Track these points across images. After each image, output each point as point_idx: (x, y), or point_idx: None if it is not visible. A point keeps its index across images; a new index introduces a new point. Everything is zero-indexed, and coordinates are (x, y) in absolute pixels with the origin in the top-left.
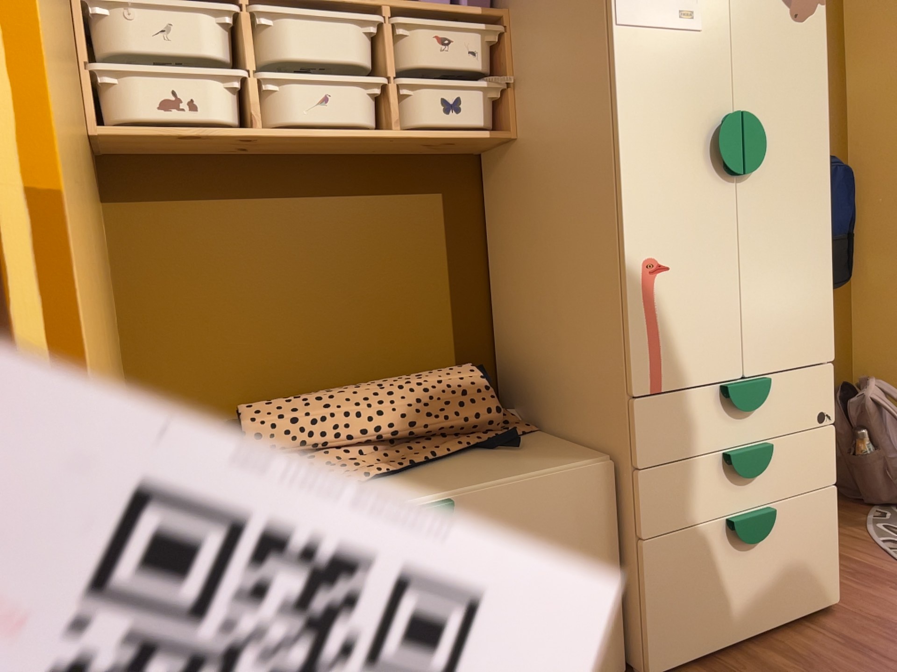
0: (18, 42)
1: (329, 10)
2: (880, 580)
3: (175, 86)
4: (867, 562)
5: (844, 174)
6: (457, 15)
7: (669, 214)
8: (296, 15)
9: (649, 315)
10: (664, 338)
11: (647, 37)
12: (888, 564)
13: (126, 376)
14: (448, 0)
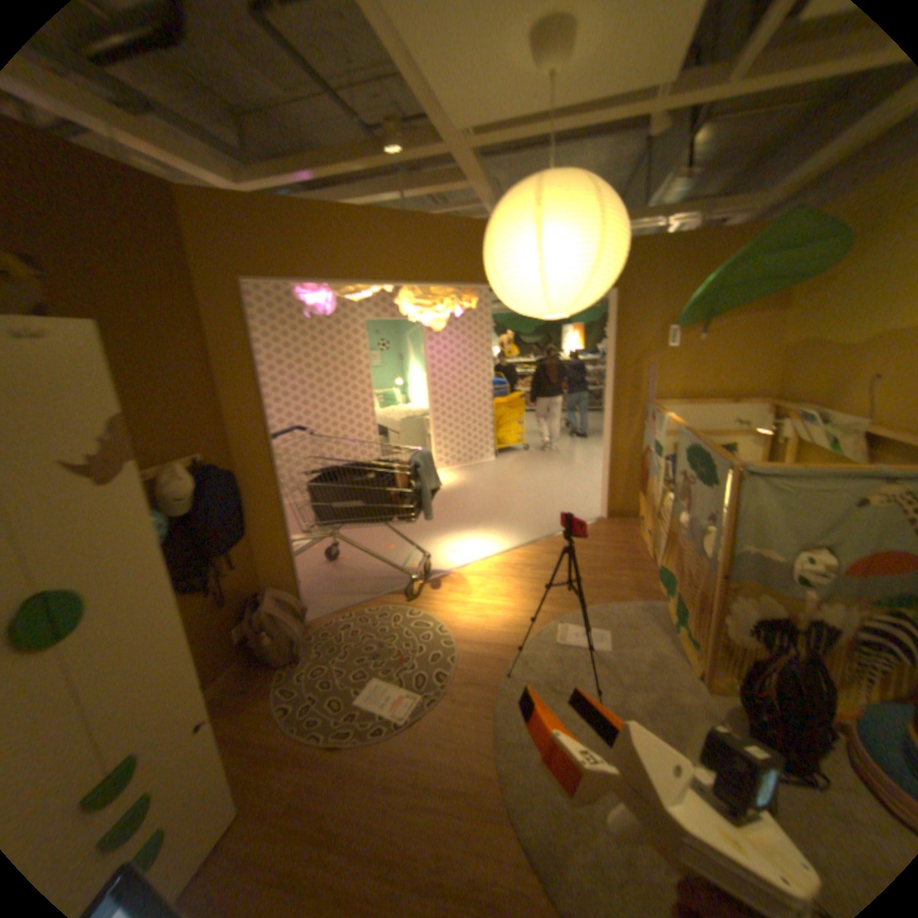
0: None
1: None
2: (266, 767)
3: None
4: (262, 749)
5: (229, 480)
6: None
7: None
8: None
9: None
10: None
11: None
12: (274, 743)
13: None
14: None
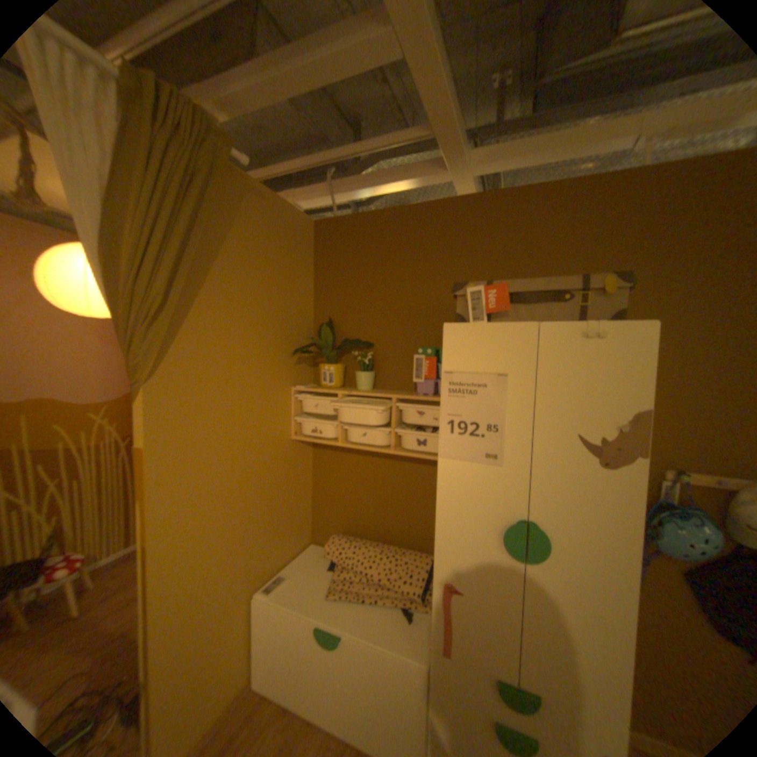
0: (146, 510)
1: (368, 400)
2: None
3: (316, 424)
4: None
5: None
6: (431, 399)
7: (466, 565)
8: (355, 402)
9: (445, 614)
10: (454, 631)
11: (461, 466)
12: None
13: (309, 507)
14: (431, 390)
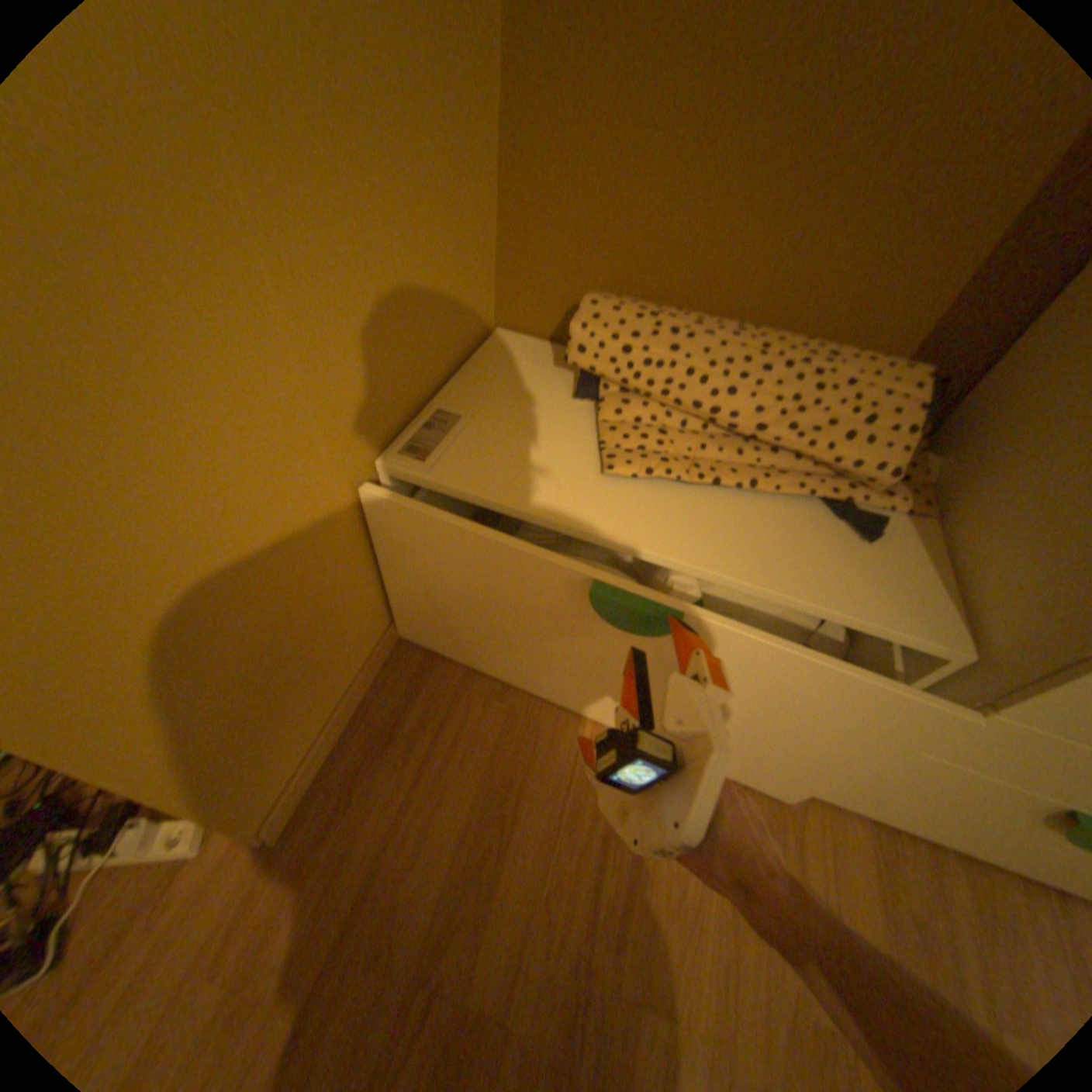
0: None
1: None
2: None
3: None
4: None
5: None
6: None
7: None
8: None
9: None
10: None
11: None
12: None
13: (492, 194)
14: None
